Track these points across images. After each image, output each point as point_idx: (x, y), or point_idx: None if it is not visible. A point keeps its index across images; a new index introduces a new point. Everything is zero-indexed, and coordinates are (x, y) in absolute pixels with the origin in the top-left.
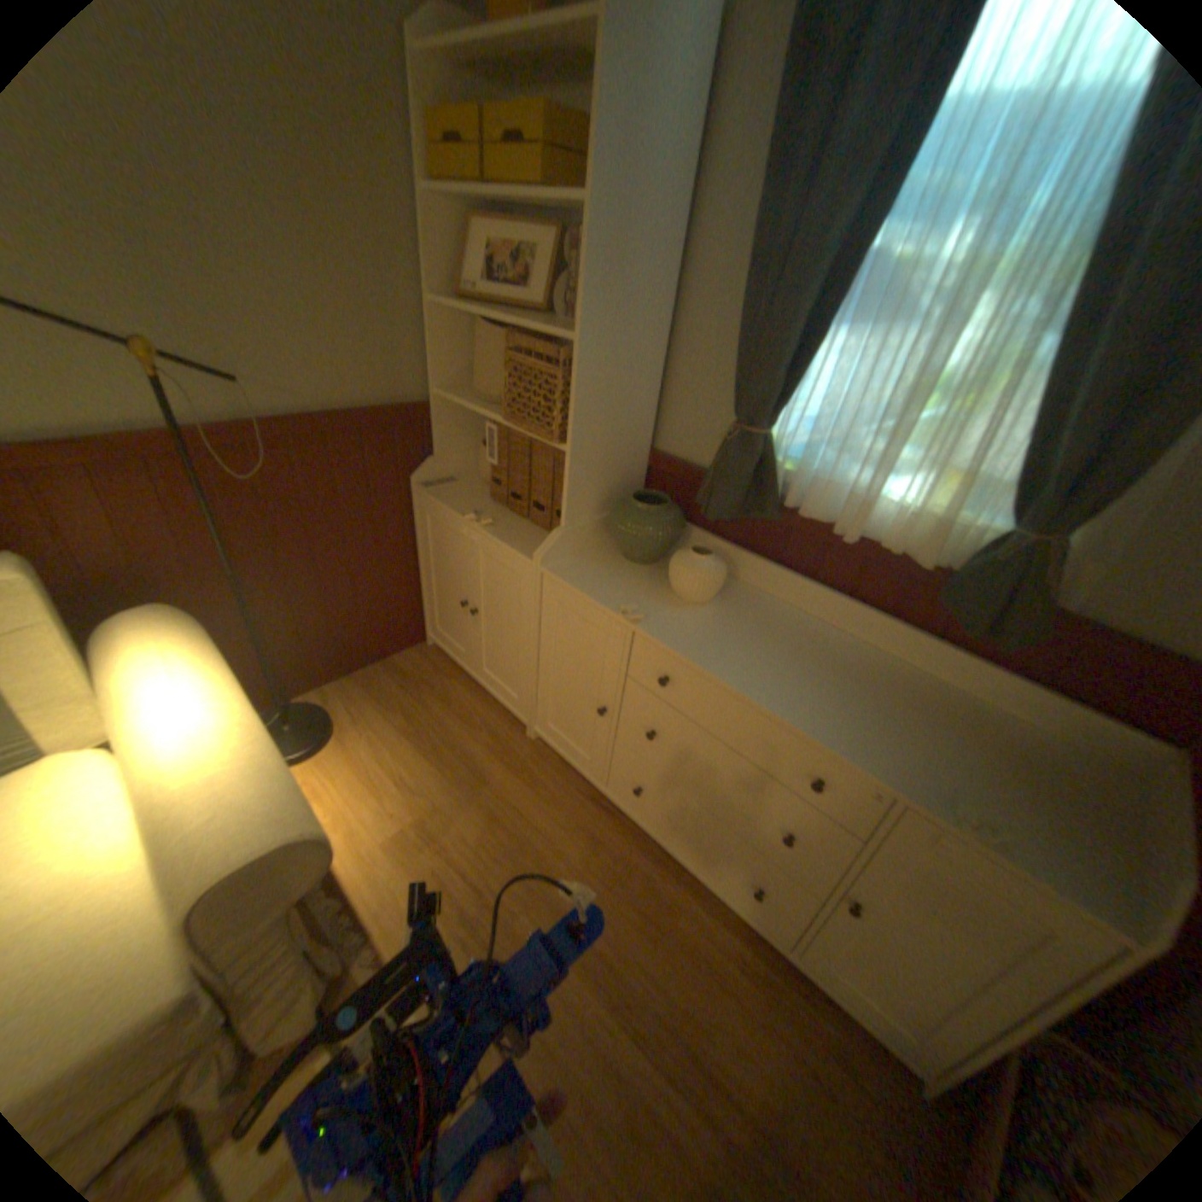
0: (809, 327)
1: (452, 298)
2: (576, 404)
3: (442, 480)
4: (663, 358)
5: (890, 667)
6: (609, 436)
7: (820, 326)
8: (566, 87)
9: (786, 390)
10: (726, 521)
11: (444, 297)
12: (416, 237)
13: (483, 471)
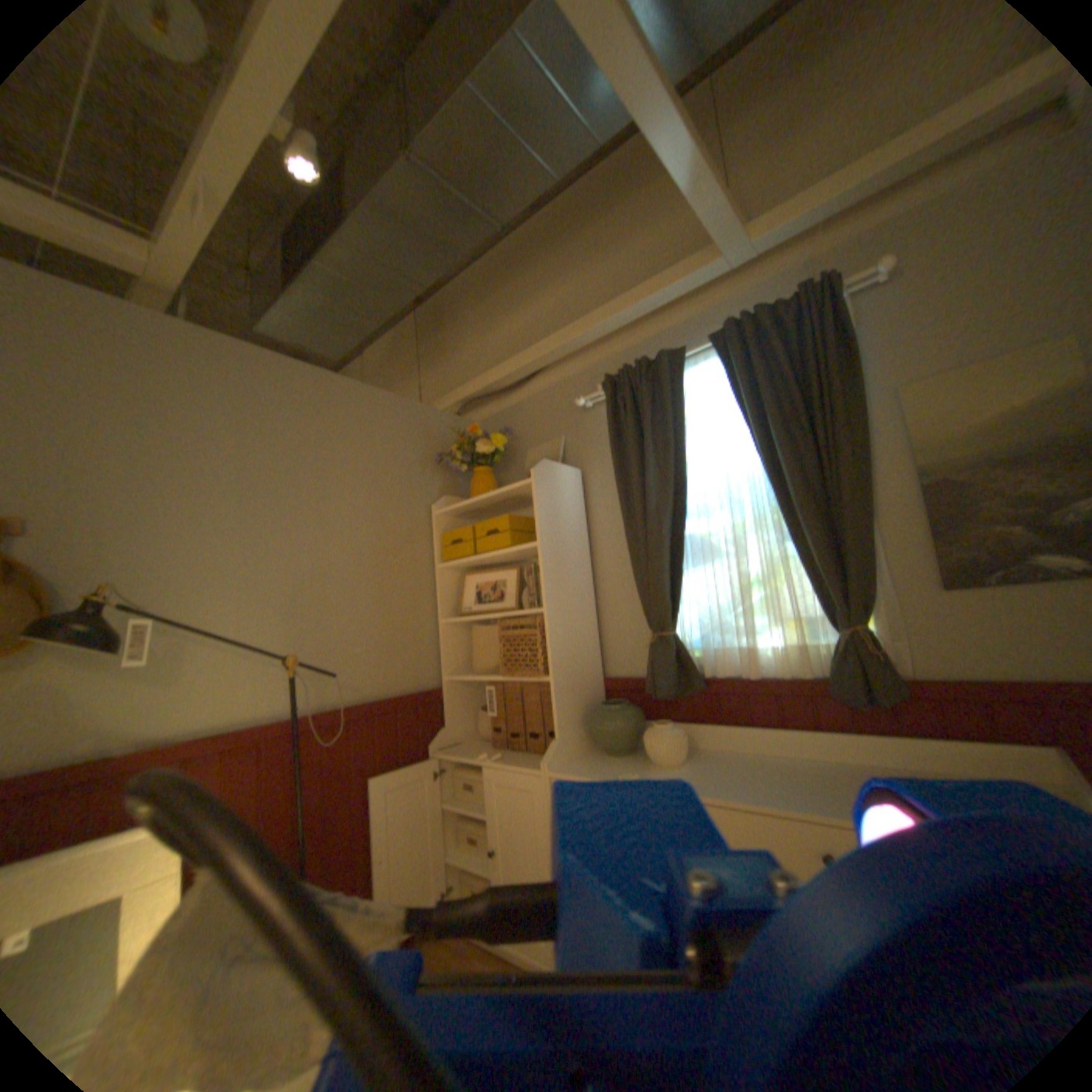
0: (672, 573)
1: (455, 618)
2: (550, 646)
3: (451, 745)
4: (594, 616)
5: (837, 768)
6: (574, 667)
7: (677, 571)
8: (510, 512)
9: (674, 608)
10: (671, 698)
11: (450, 619)
12: (433, 591)
13: (480, 735)
